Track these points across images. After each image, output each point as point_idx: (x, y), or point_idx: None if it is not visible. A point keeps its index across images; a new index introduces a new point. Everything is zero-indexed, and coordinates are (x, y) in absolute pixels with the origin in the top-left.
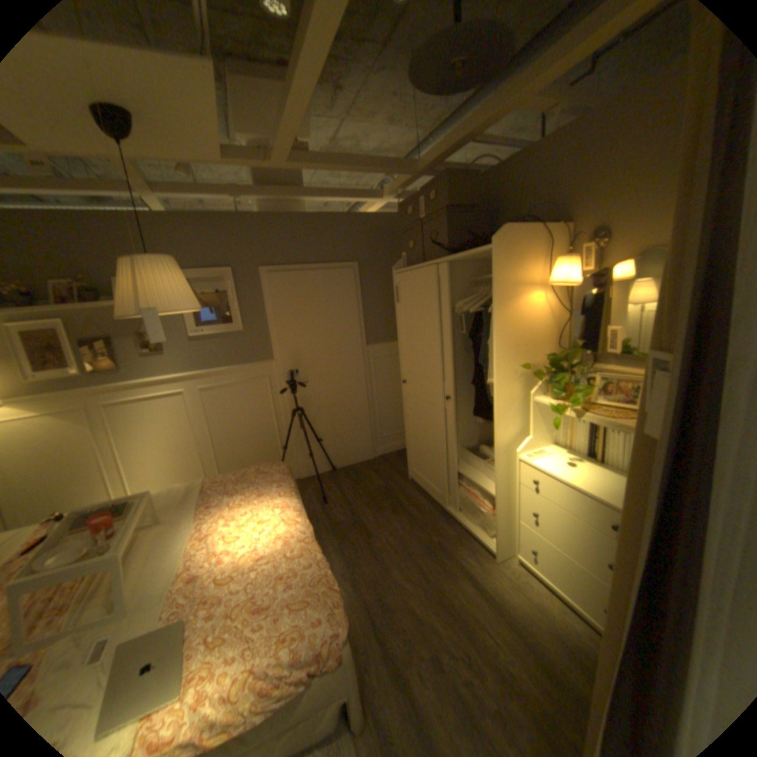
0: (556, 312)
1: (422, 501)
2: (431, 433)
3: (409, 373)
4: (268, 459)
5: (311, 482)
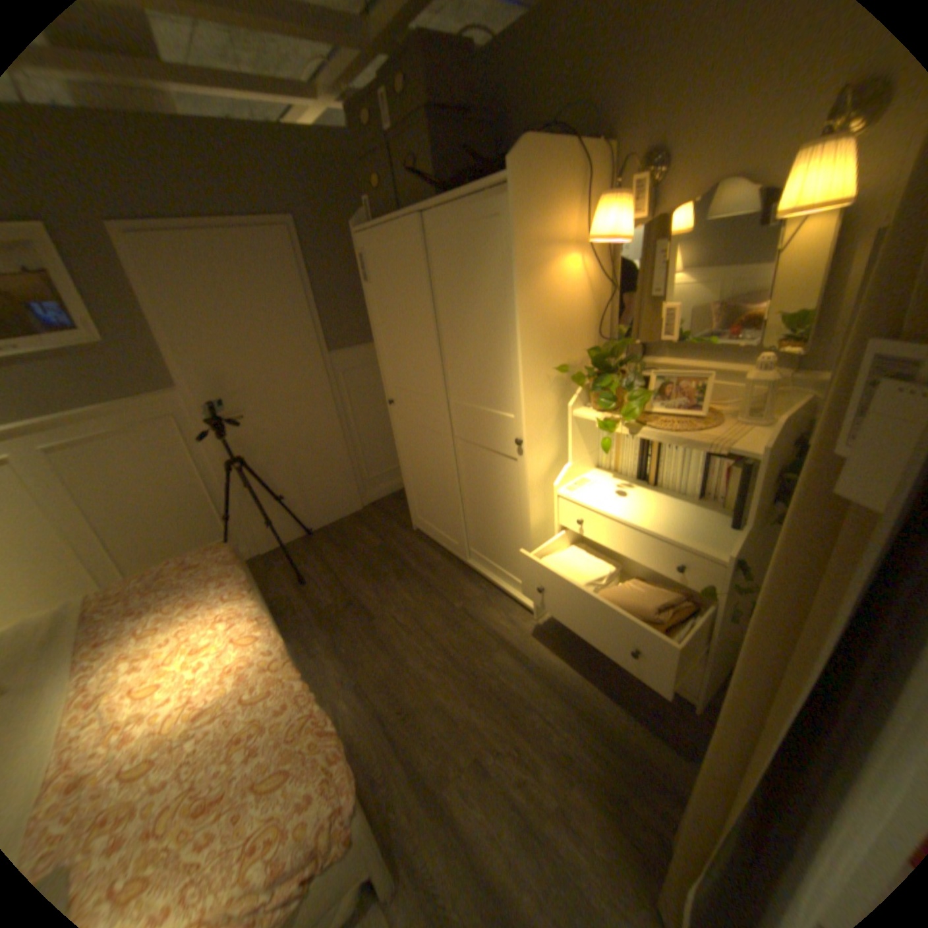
0: (594, 285)
1: (433, 555)
2: (435, 469)
3: (395, 388)
4: (199, 538)
5: (275, 557)
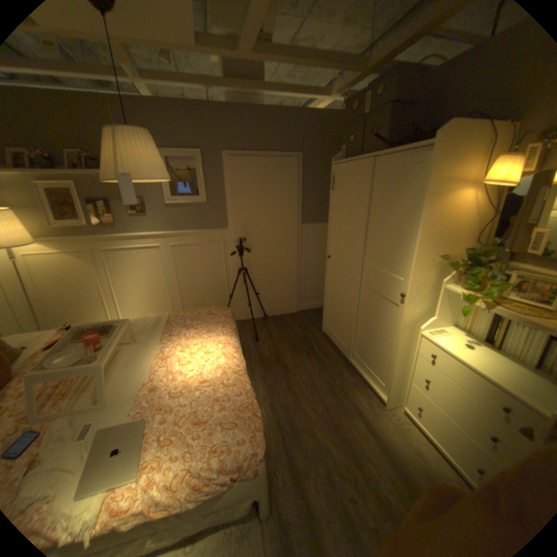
0: (482, 209)
1: (331, 350)
2: (345, 300)
3: (334, 249)
4: (218, 303)
5: (248, 323)
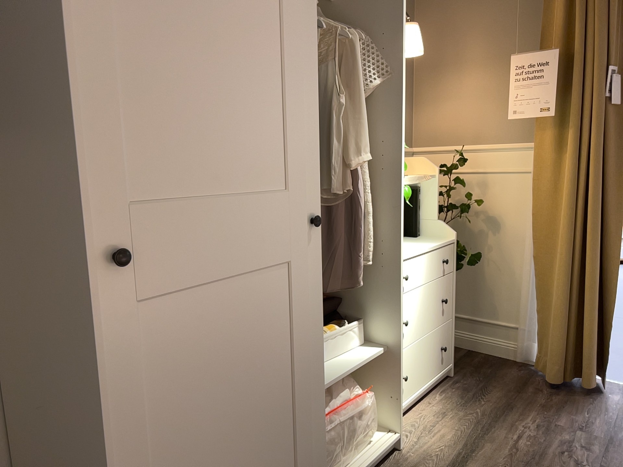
0: None
1: None
2: (262, 359)
3: (151, 197)
4: None
5: None
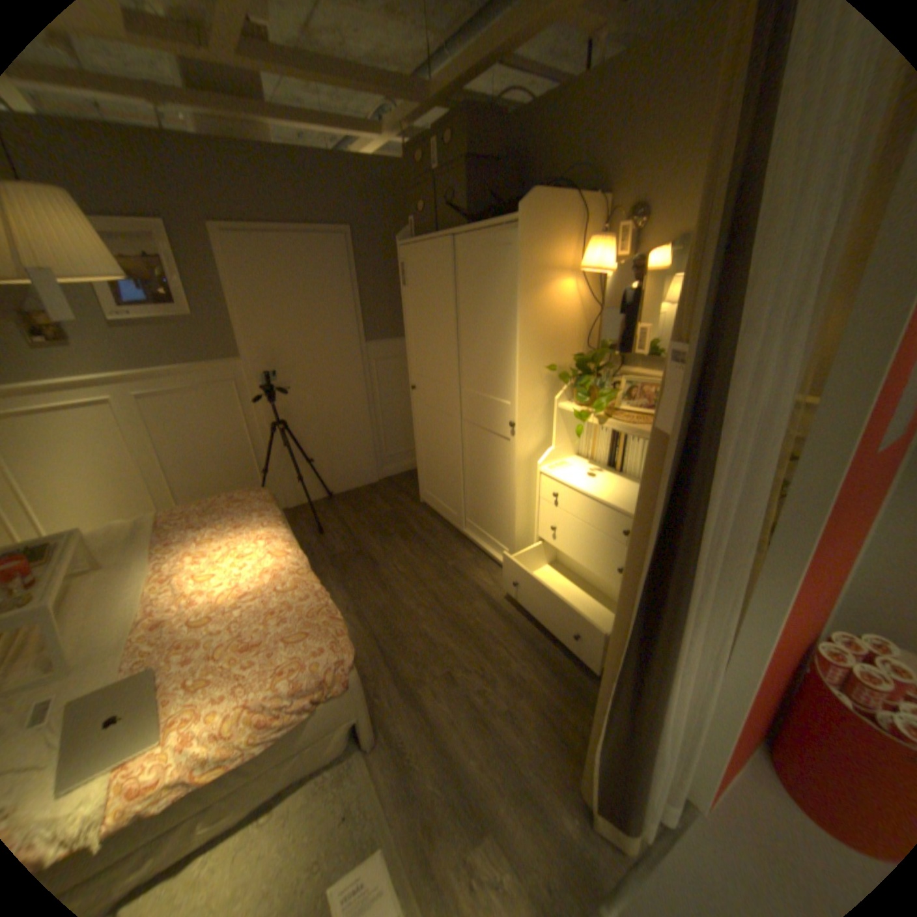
0: (586, 305)
1: (435, 524)
2: (445, 448)
3: (419, 376)
4: (242, 486)
5: (301, 512)
